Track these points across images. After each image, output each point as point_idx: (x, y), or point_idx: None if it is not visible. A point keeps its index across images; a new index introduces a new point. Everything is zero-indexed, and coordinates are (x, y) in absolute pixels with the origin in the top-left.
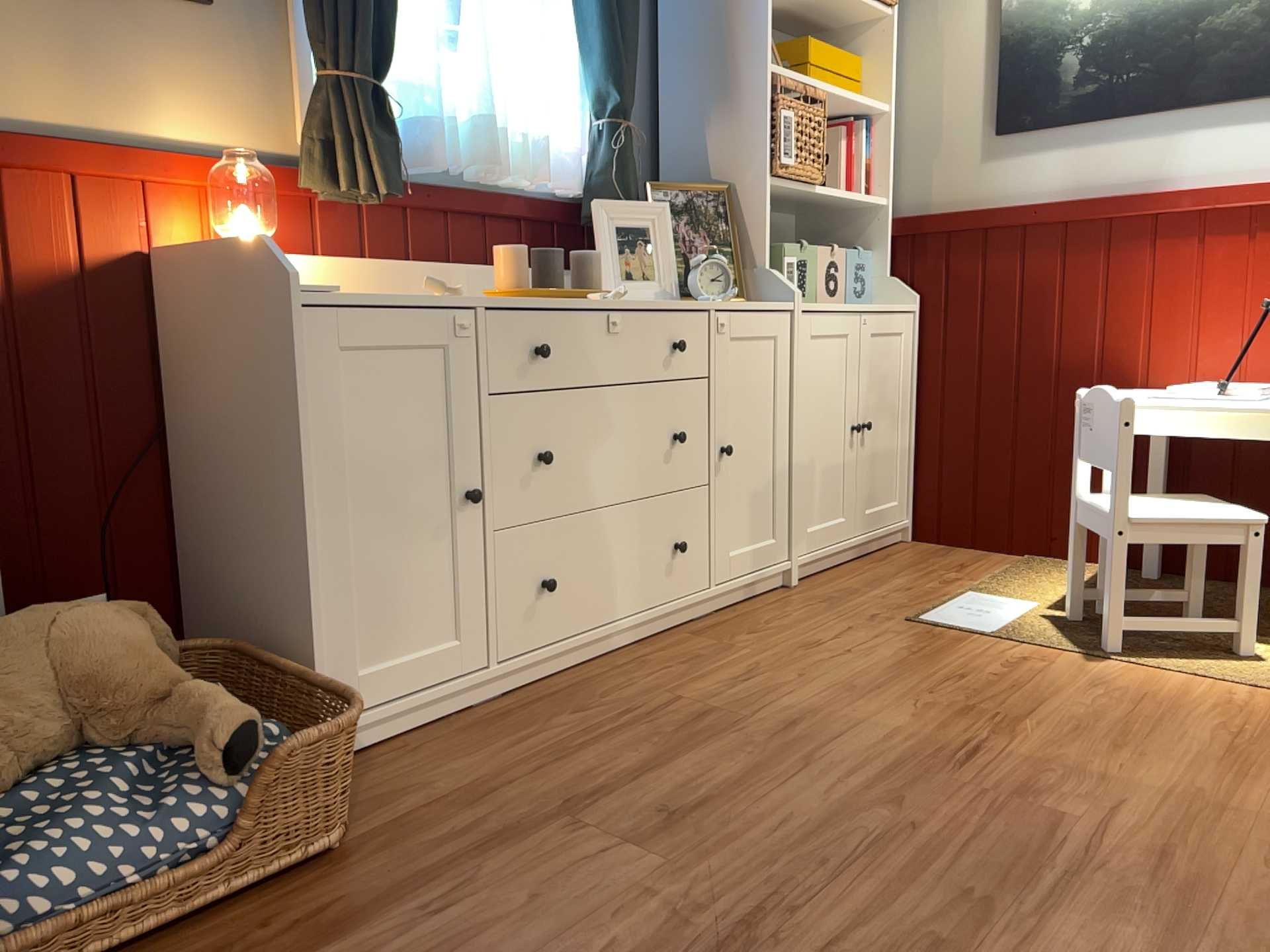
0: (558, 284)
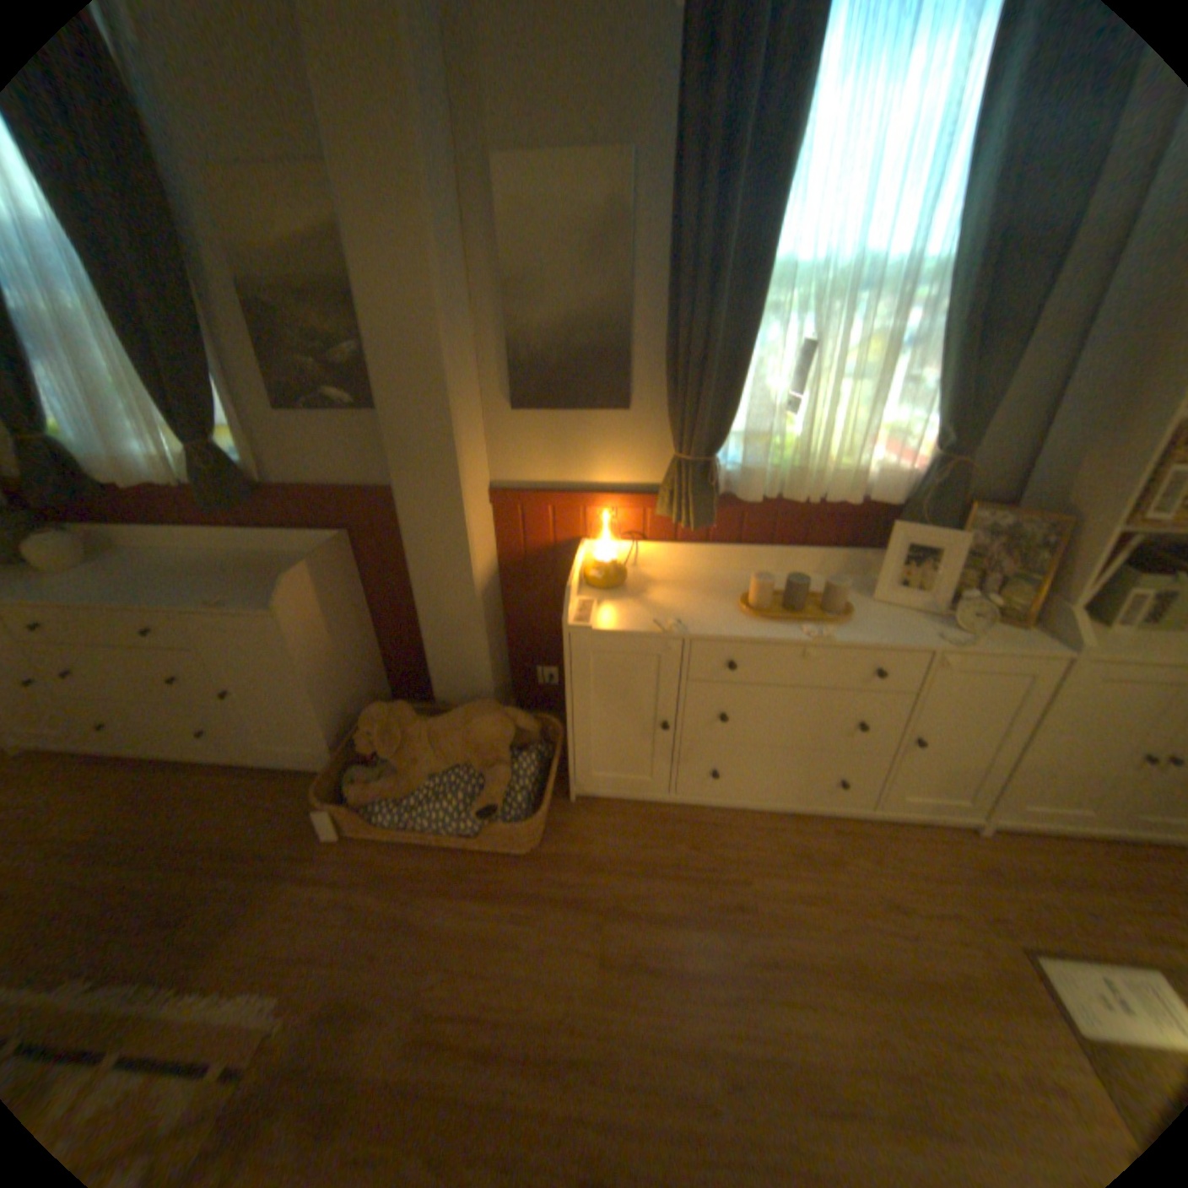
0: (799, 603)
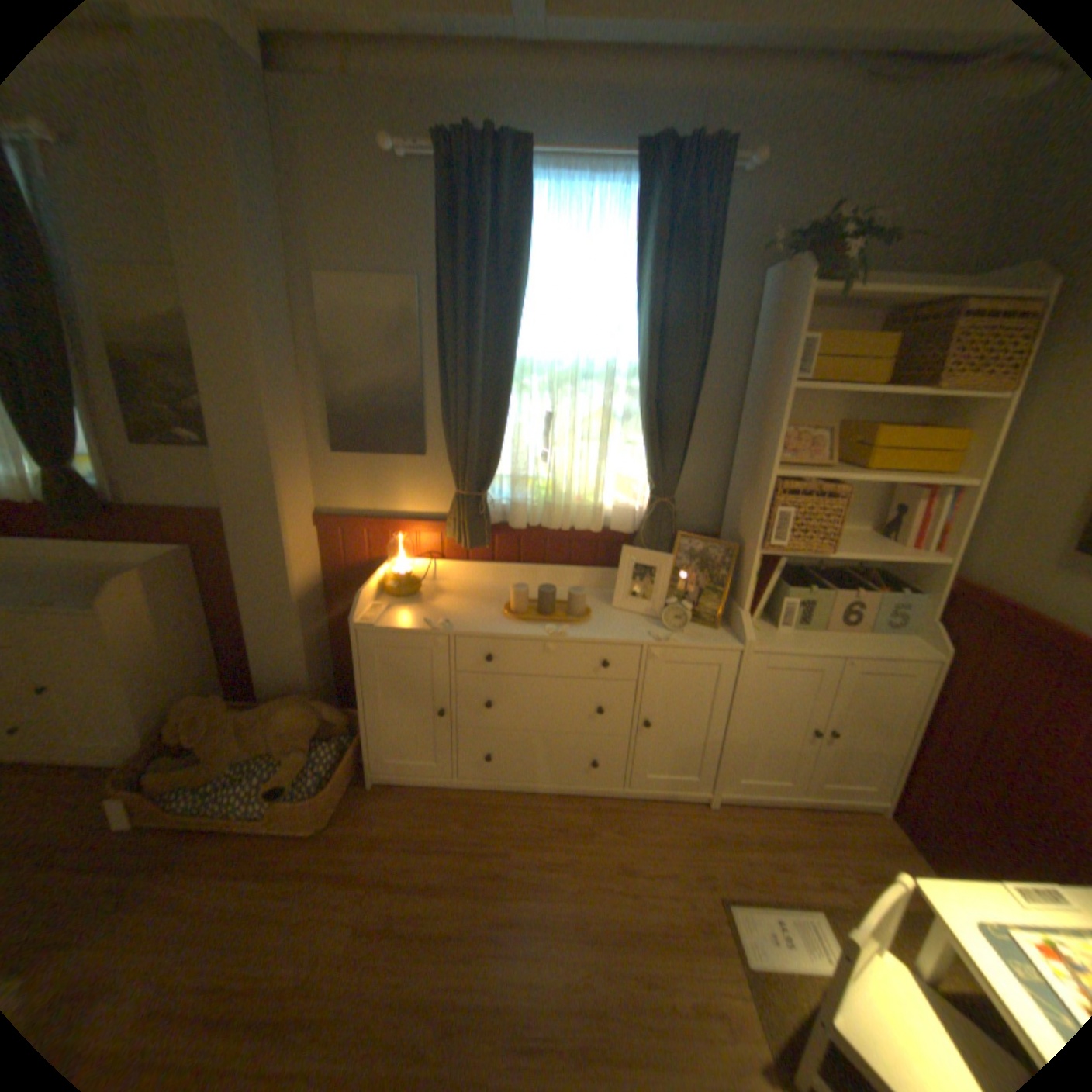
0: (547, 608)
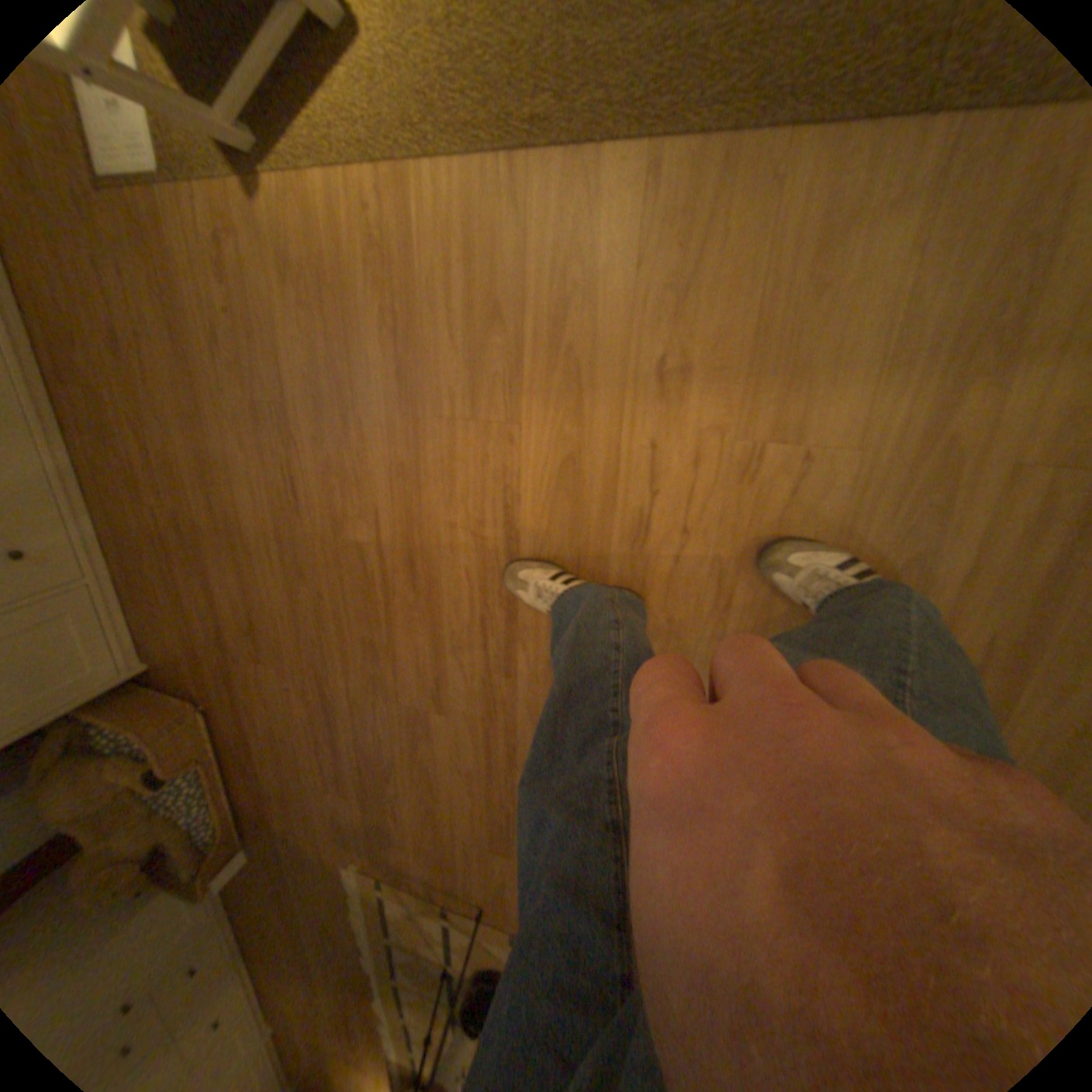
0: None
